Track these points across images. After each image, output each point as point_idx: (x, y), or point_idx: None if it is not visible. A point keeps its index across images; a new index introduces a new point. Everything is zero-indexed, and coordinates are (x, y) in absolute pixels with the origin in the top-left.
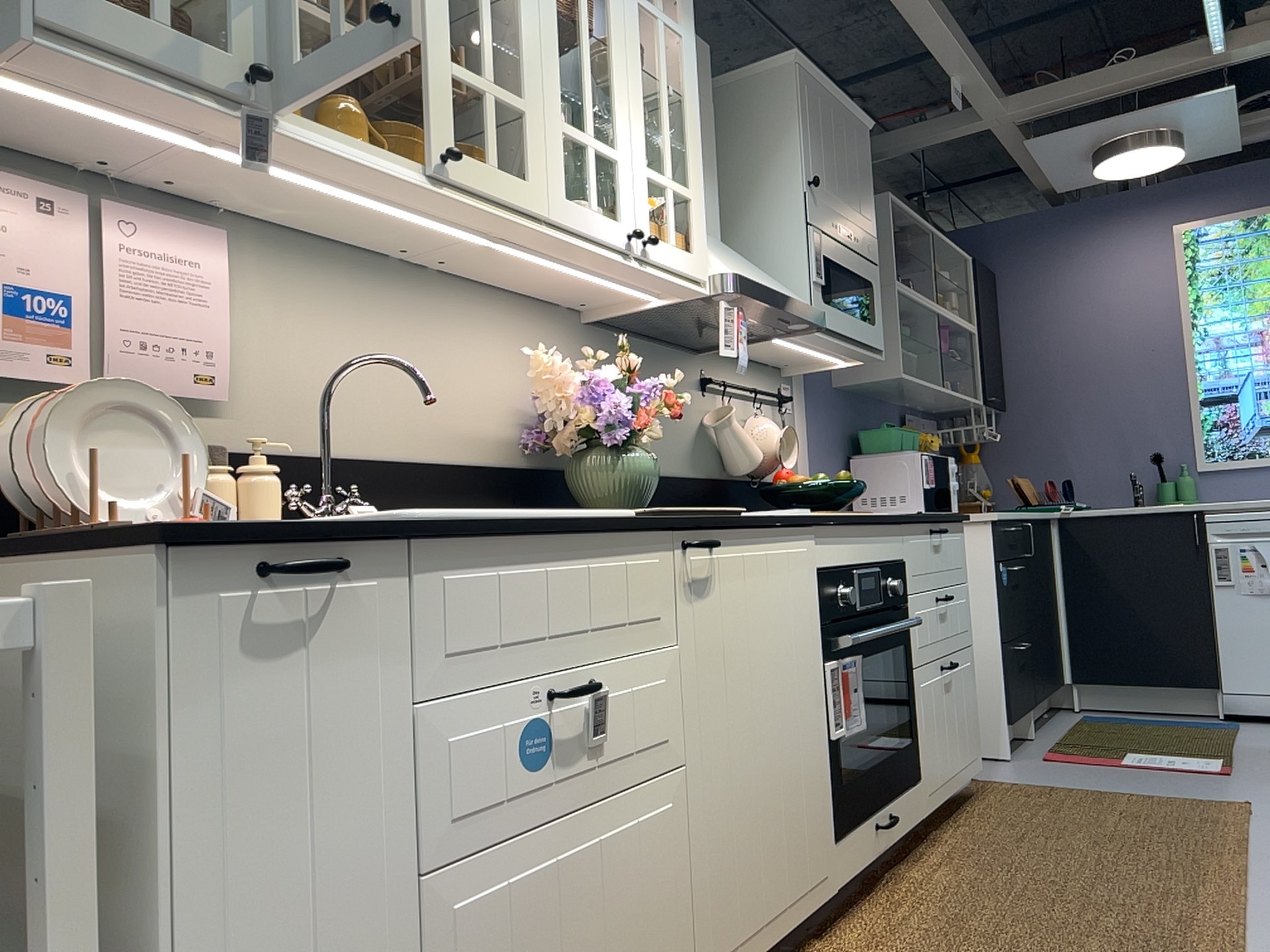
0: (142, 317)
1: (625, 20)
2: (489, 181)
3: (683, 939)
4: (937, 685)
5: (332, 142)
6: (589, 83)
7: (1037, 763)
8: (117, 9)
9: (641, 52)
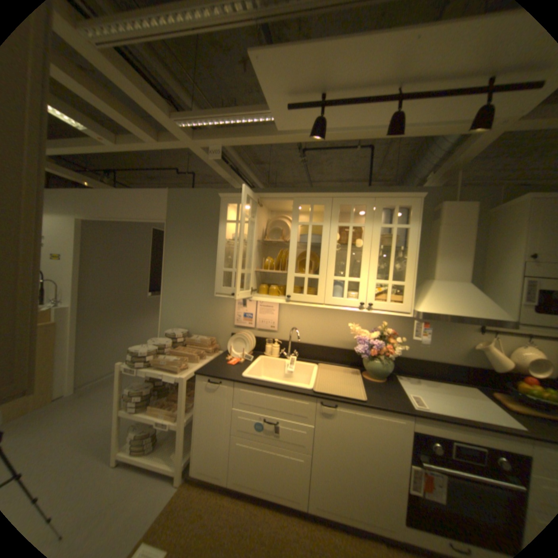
0: (262, 317)
1: (371, 236)
2: (303, 298)
3: (303, 493)
4: None
5: (264, 298)
6: (348, 262)
7: None
8: (227, 288)
9: (379, 243)
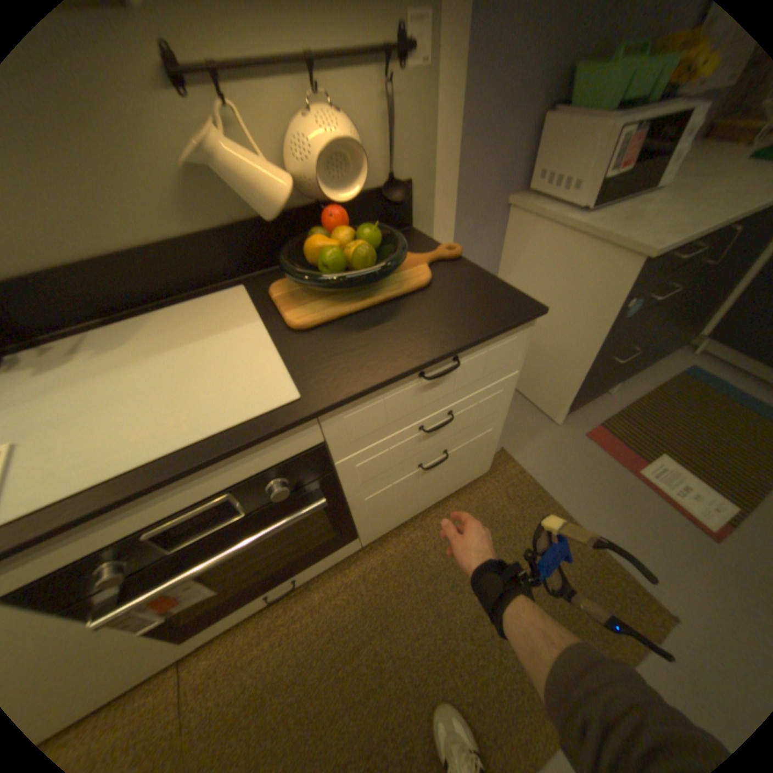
0: None
1: None
2: None
3: None
4: (400, 483)
5: None
6: None
7: (573, 441)
8: None
9: None
